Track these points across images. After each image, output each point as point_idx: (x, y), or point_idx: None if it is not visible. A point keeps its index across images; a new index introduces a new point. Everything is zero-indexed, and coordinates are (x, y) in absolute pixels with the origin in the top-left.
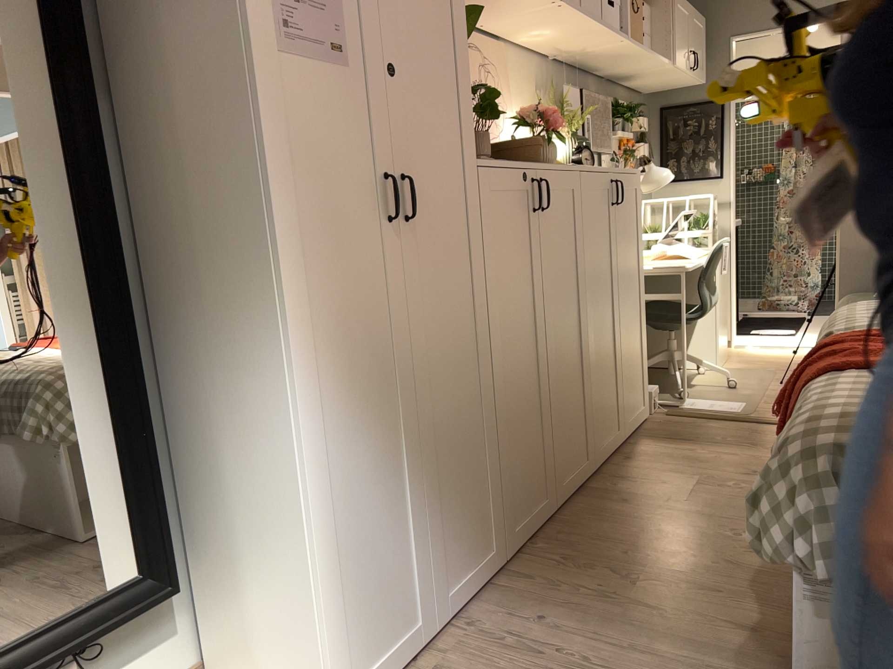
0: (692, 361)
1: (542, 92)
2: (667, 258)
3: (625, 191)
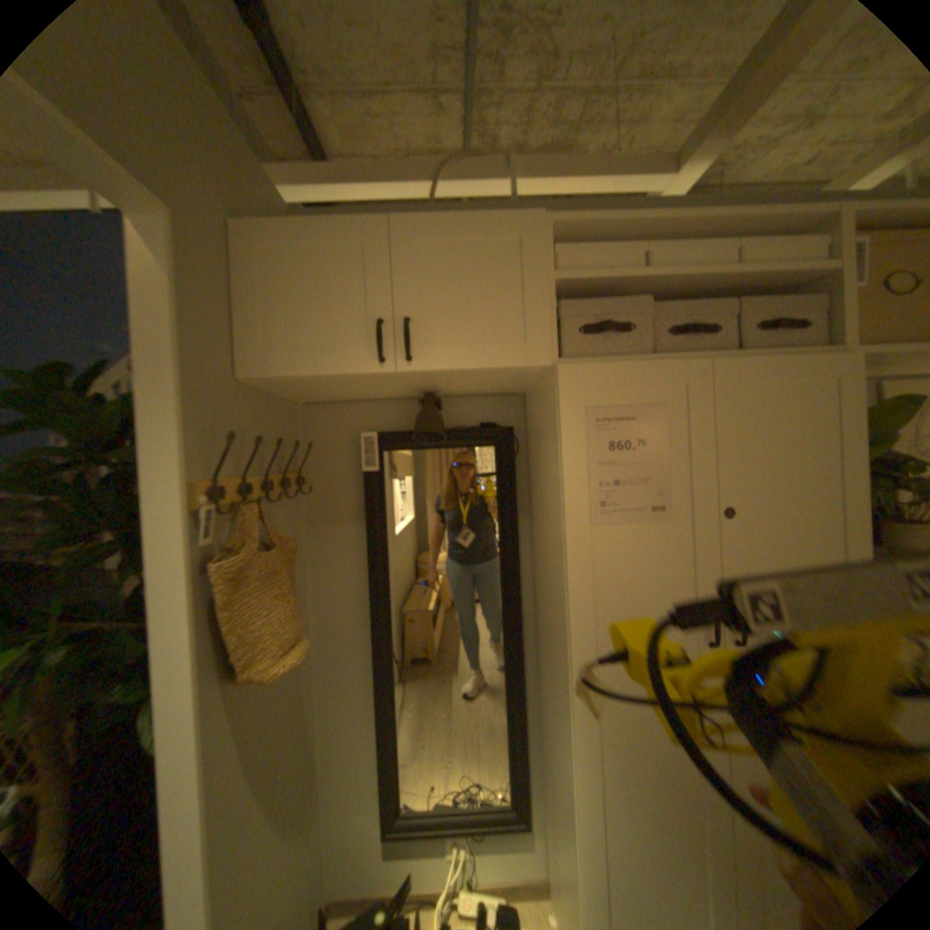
0: None
1: None
2: None
3: None
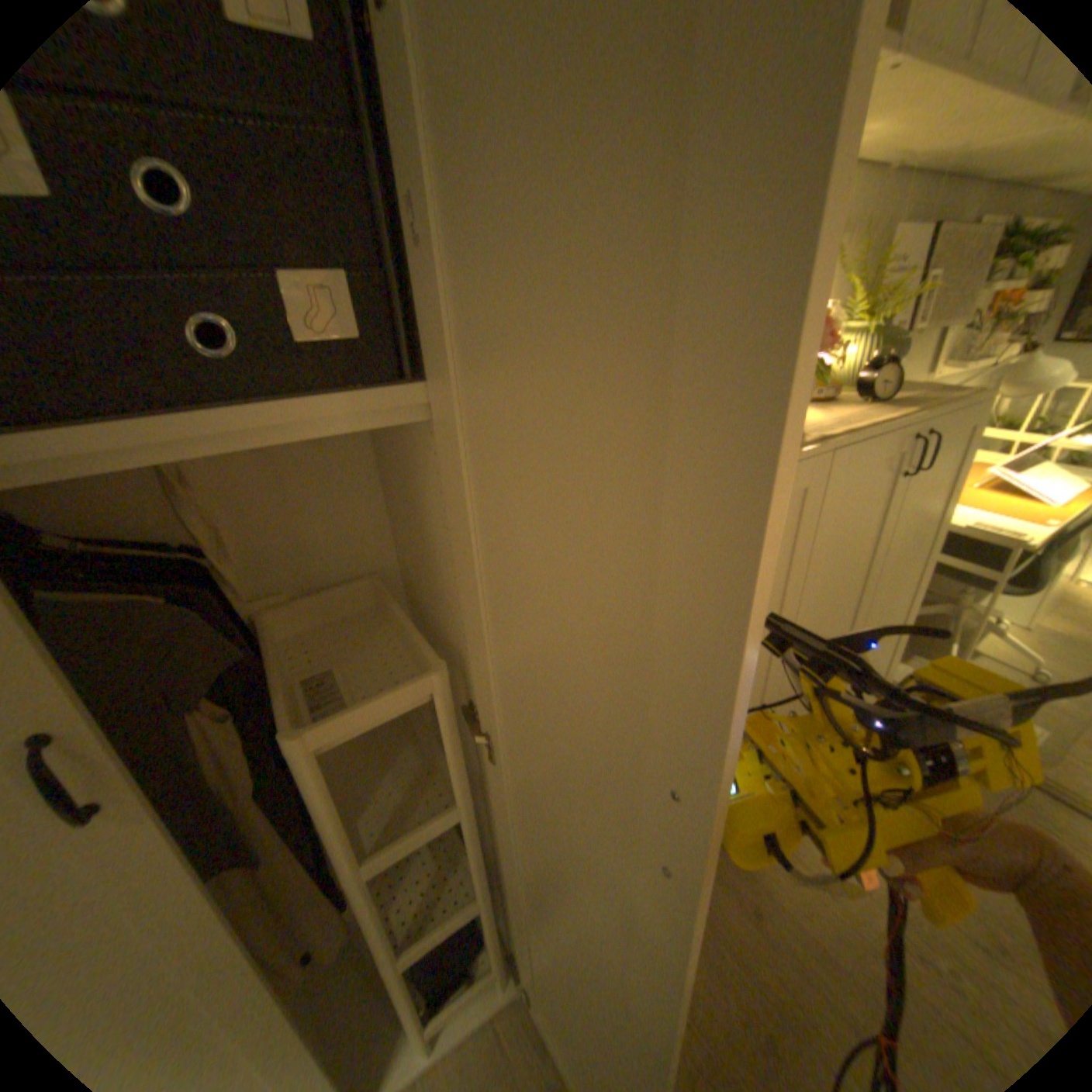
0: (997, 617)
1: (858, 232)
2: (1012, 491)
3: (952, 437)
